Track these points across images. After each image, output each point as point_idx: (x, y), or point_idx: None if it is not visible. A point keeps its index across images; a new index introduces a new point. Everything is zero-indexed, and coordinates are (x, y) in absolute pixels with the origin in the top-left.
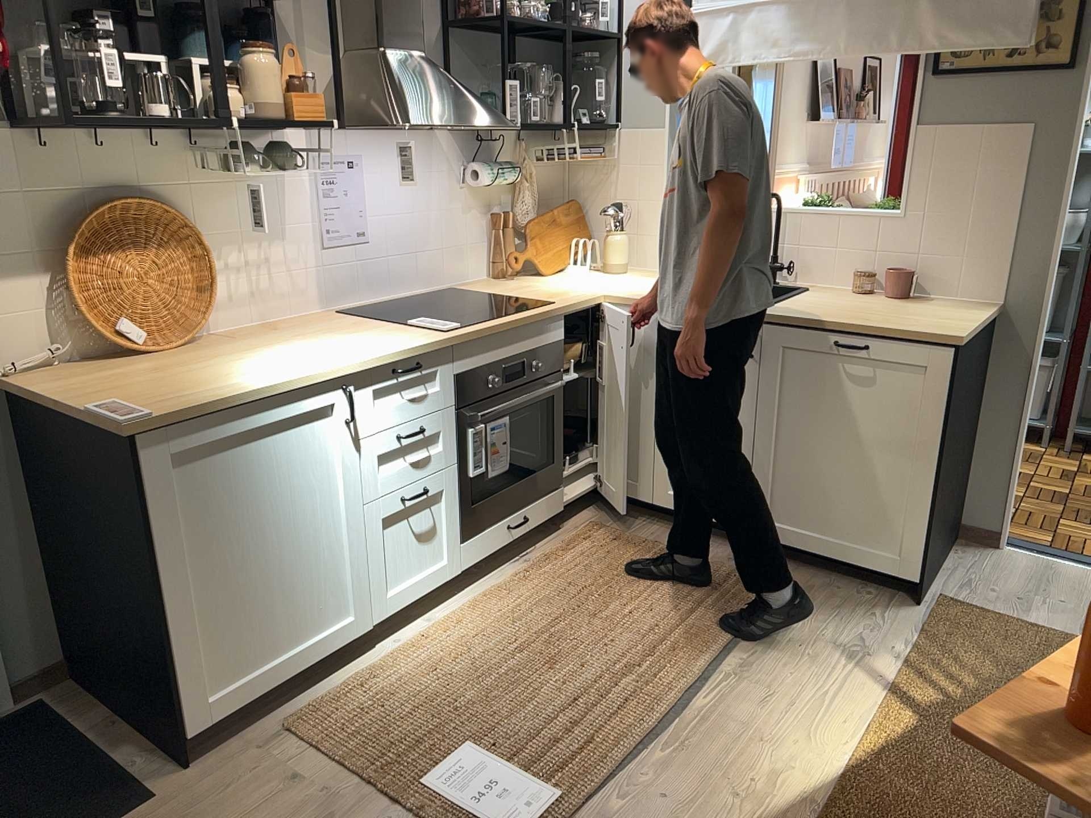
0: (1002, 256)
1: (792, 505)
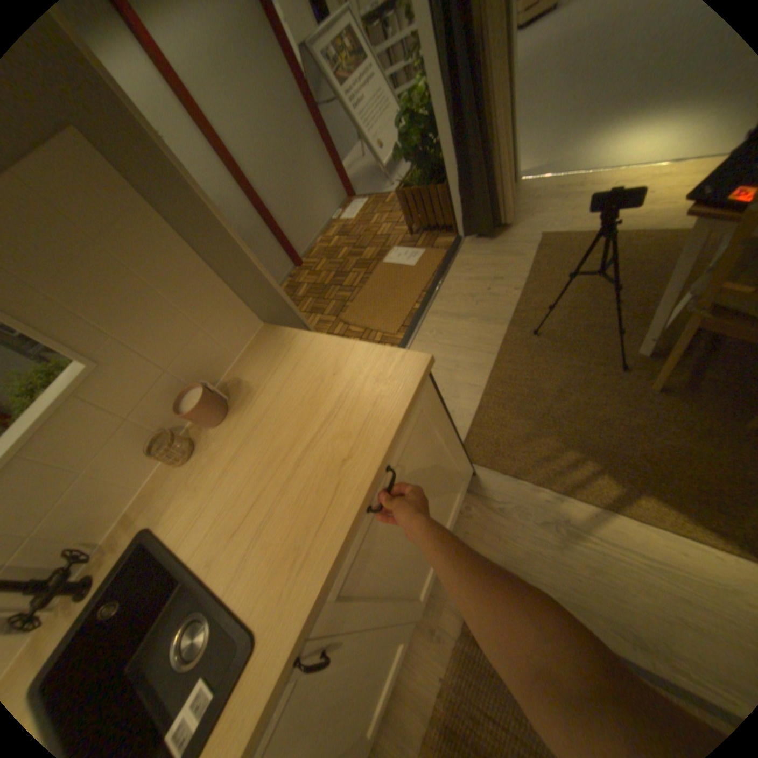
0: (223, 296)
1: (420, 578)
